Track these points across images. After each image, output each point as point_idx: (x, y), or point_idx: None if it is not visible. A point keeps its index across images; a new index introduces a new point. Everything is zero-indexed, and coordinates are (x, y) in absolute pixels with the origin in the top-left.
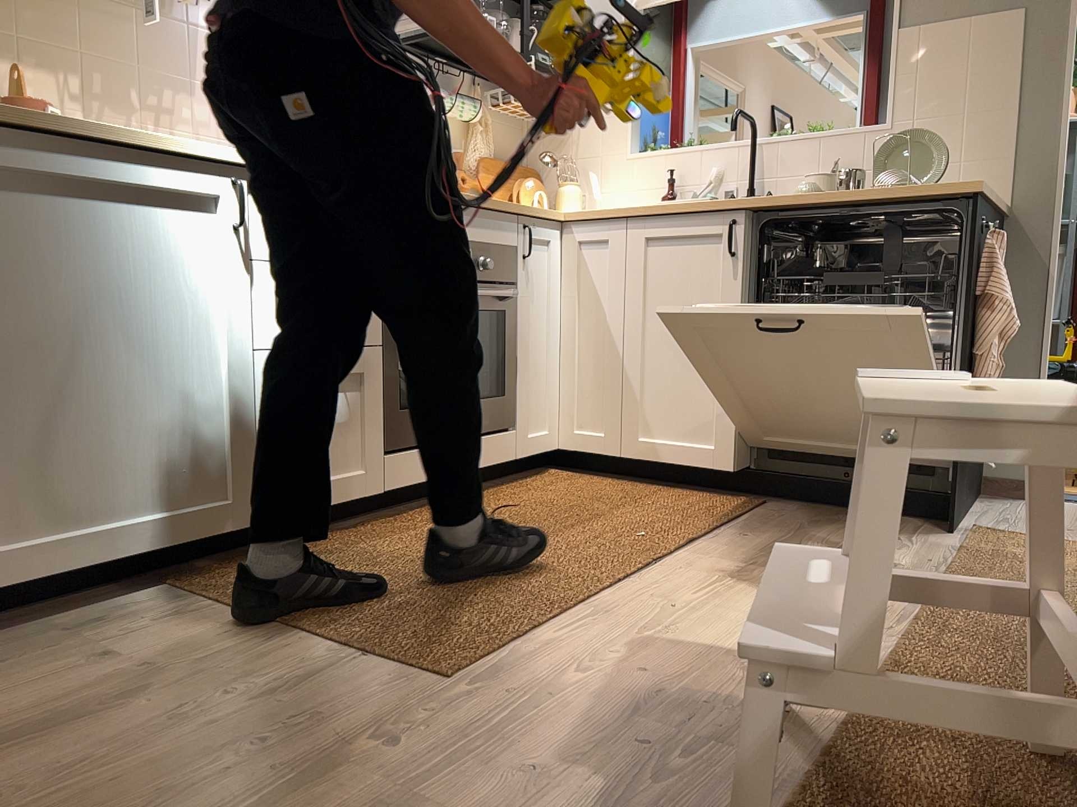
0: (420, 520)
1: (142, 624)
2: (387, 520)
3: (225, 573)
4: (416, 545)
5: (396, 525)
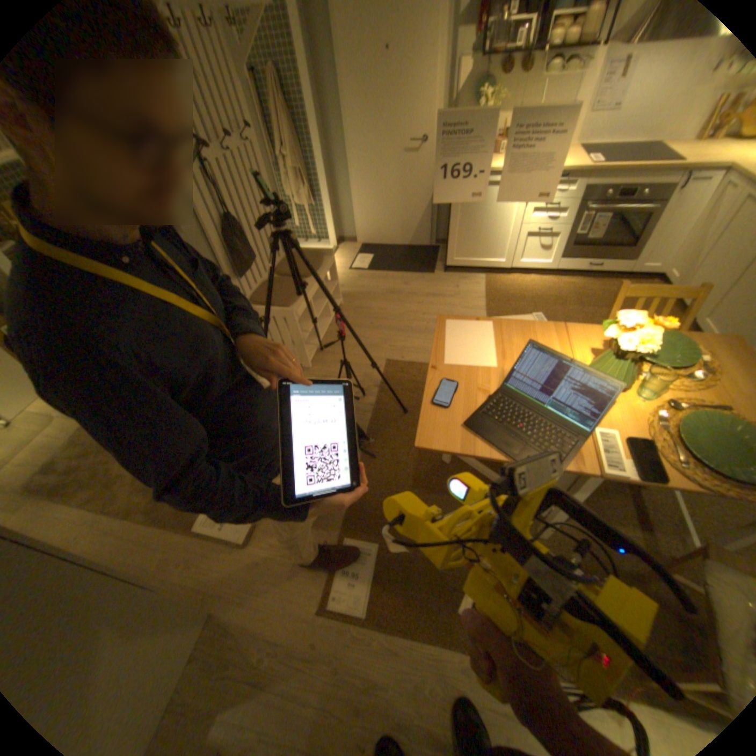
0: (561, 283)
1: (469, 283)
2: (557, 277)
3: (496, 277)
4: (543, 290)
5: (554, 281)
